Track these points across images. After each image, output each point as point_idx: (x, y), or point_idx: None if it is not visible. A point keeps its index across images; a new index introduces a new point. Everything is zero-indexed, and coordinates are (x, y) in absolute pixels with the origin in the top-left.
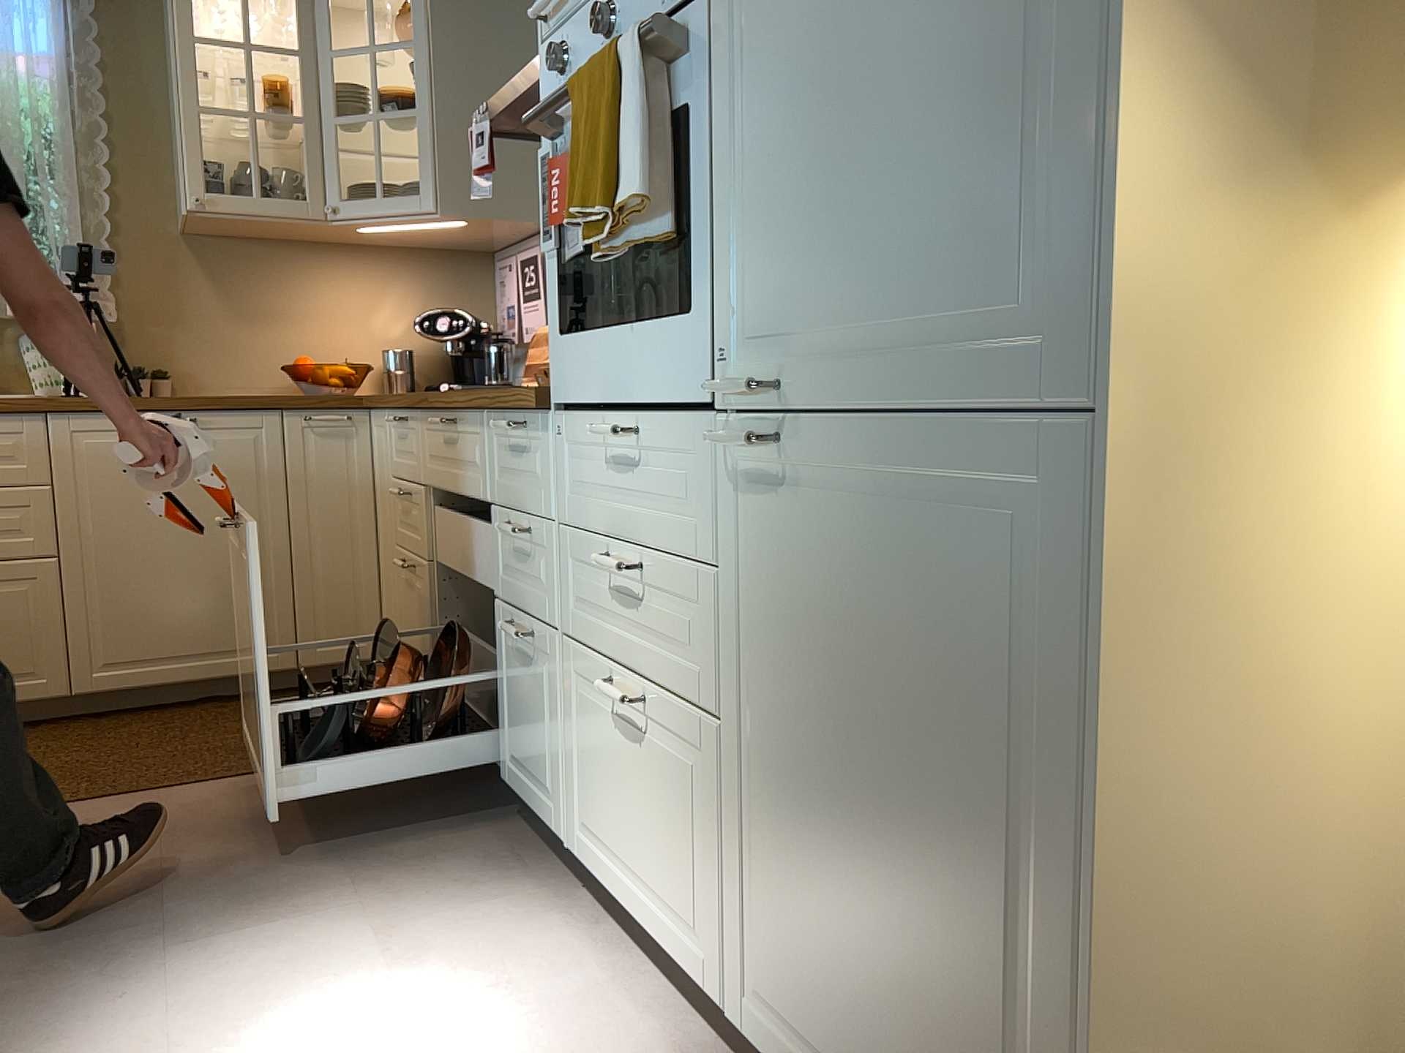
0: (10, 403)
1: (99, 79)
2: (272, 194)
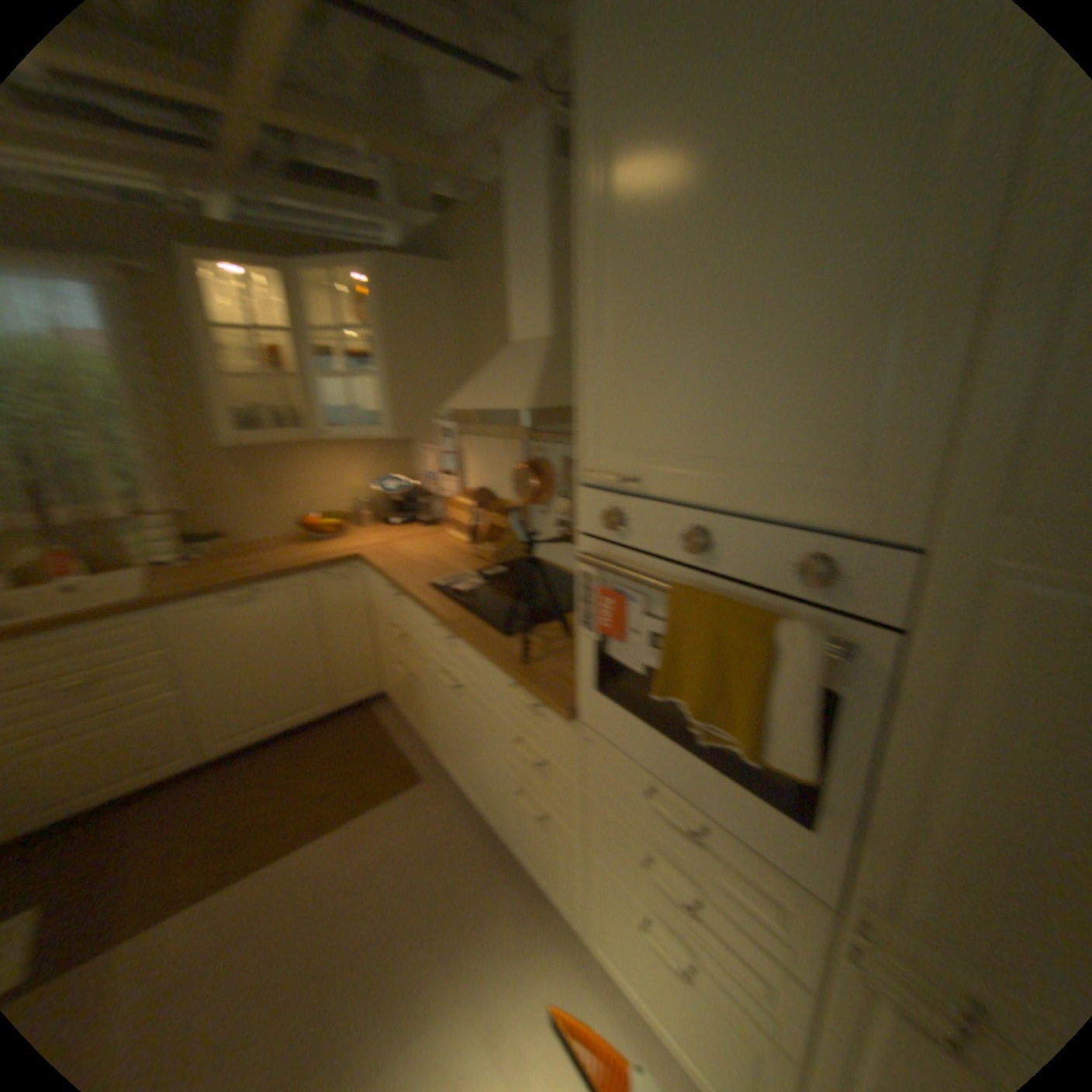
0: (112, 606)
1: (126, 343)
2: (269, 419)
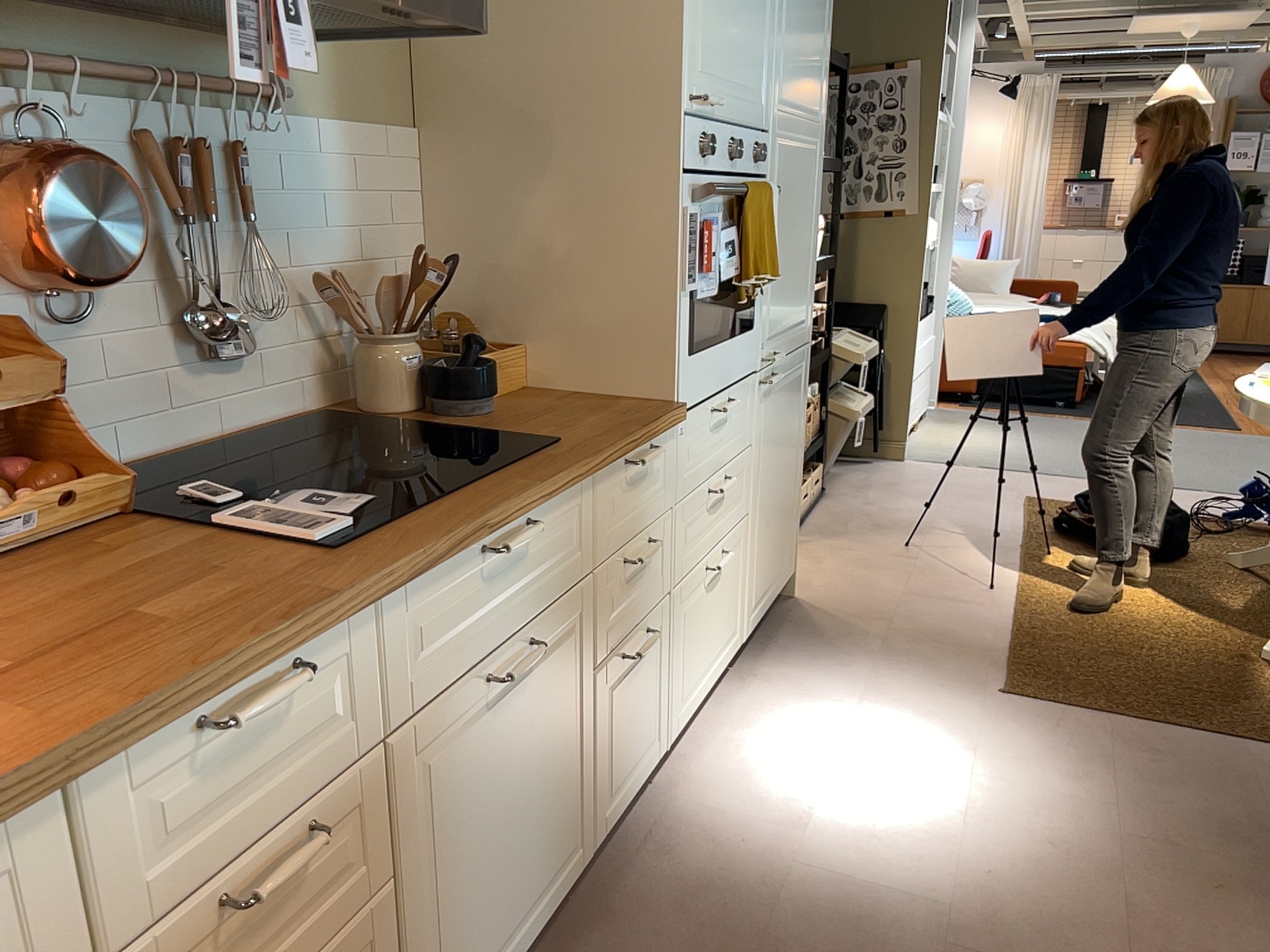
0: None
1: None
2: None
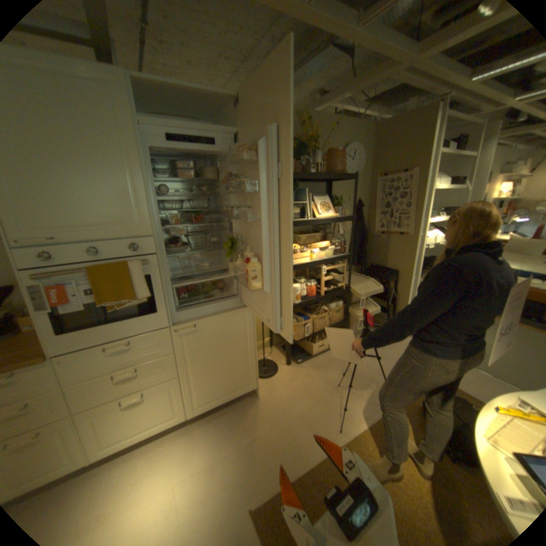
0: None
1: None
2: None
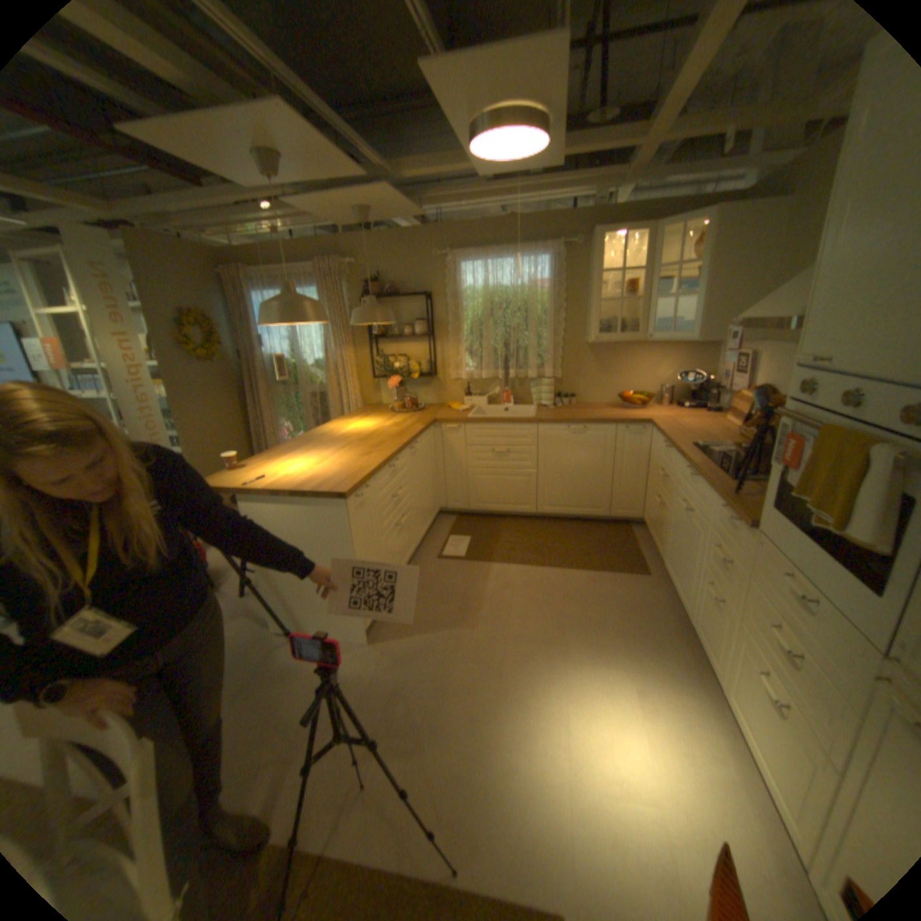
0: (527, 420)
1: (563, 286)
2: (623, 328)
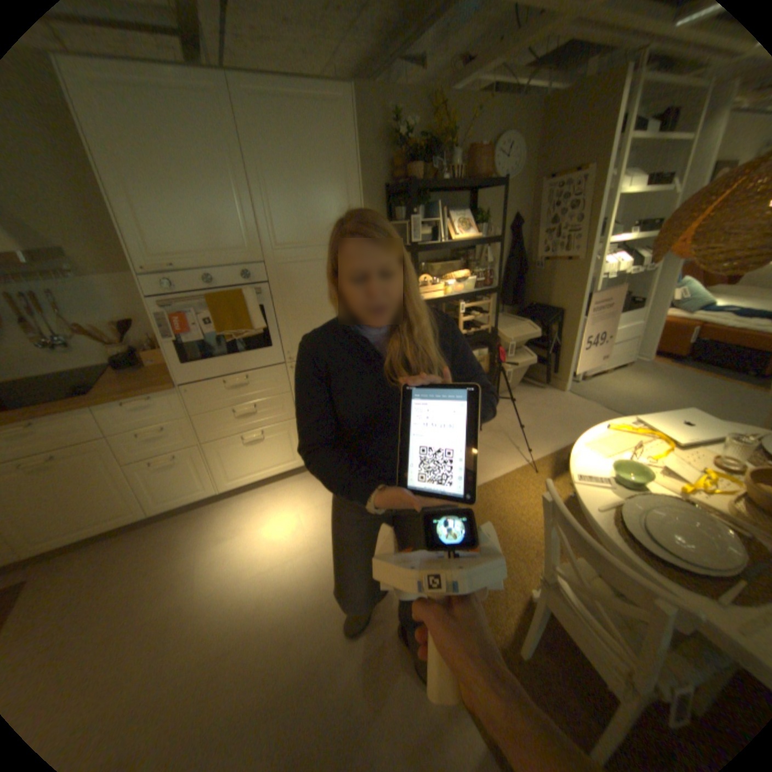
0: None
1: None
2: None
